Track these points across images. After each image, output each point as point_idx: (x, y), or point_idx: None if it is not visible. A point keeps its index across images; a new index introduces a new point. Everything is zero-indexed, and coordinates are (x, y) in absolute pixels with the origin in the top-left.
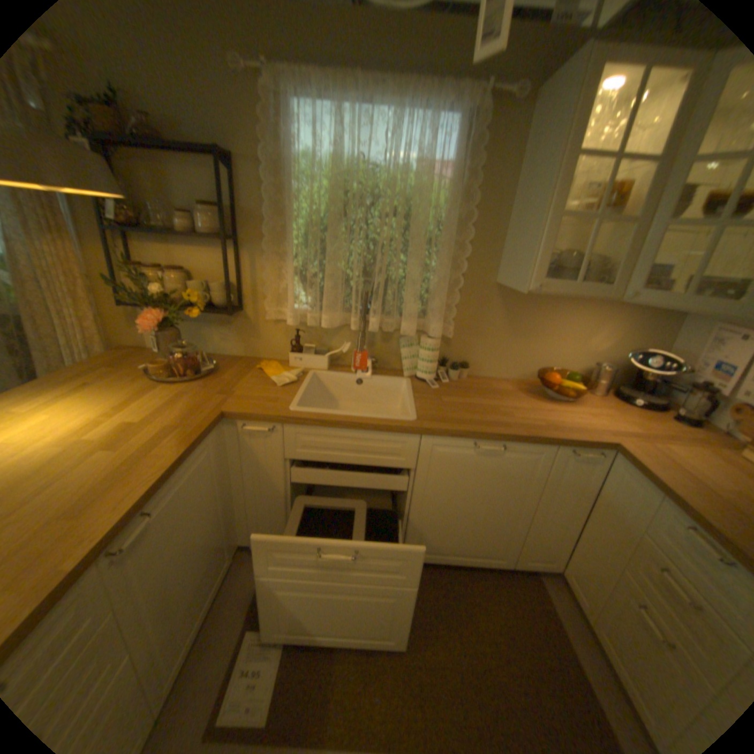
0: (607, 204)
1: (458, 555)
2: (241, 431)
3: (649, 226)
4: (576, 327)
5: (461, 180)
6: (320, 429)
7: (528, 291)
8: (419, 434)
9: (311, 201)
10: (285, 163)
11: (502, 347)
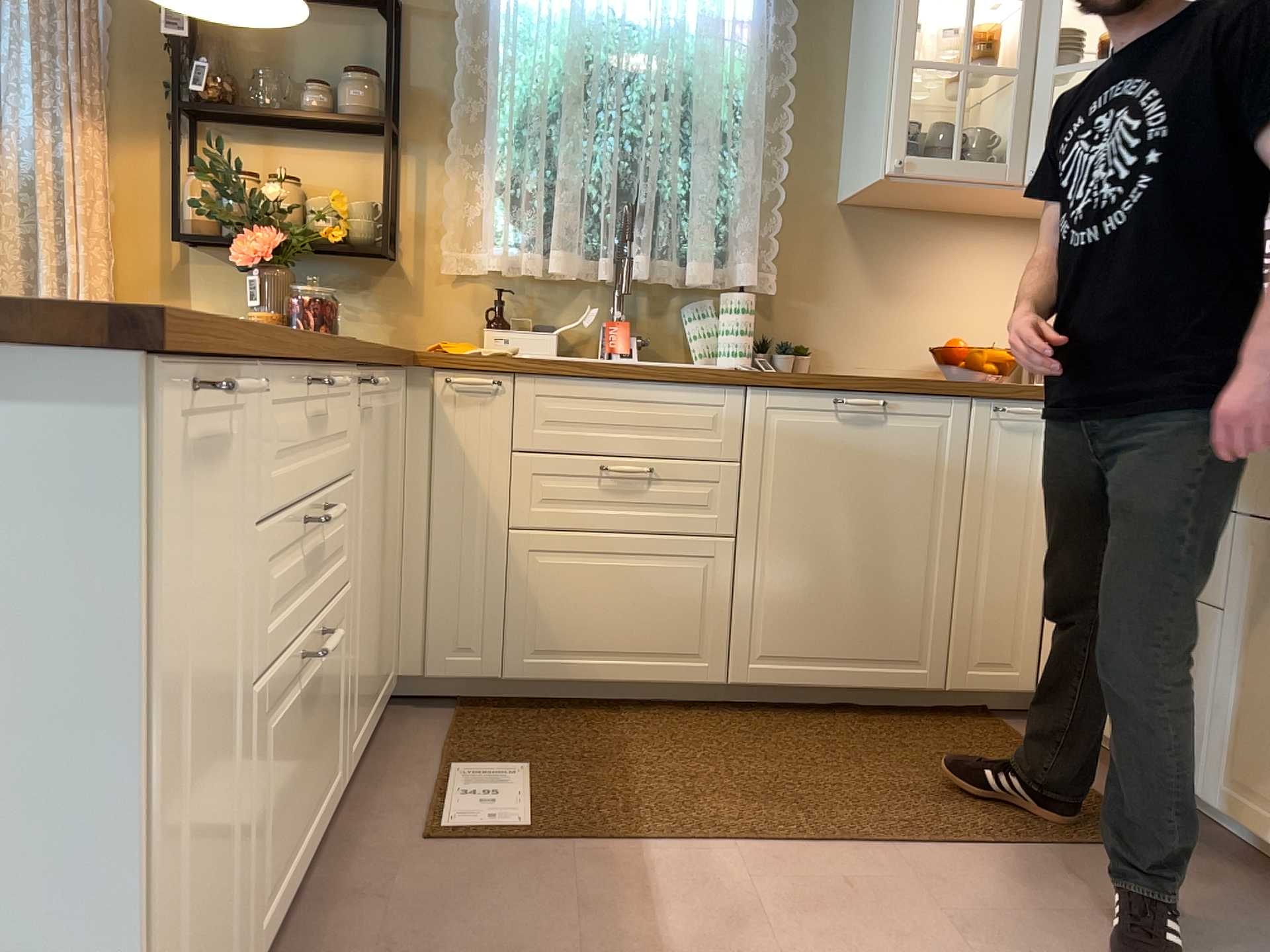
0: (973, 60)
1: (835, 660)
2: (438, 396)
3: (1033, 83)
4: (982, 278)
5: (765, 48)
6: (576, 384)
7: (884, 175)
8: (743, 383)
9: (535, 72)
10: (493, 23)
11: (864, 317)
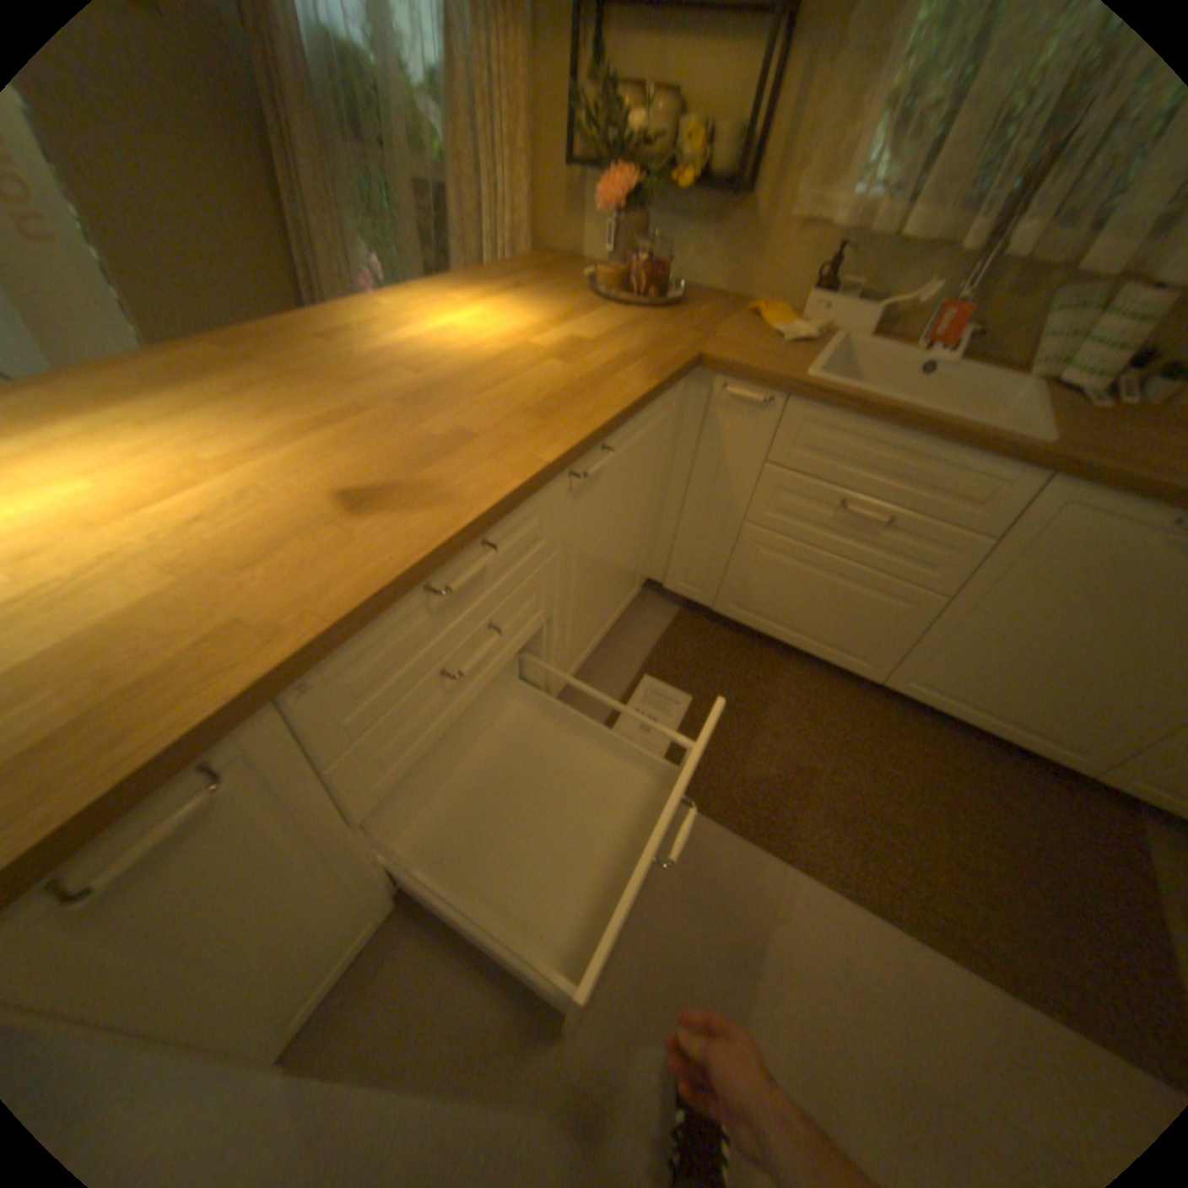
0: None
1: (994, 715)
2: (716, 397)
3: None
4: None
5: None
6: (851, 419)
7: None
8: (1054, 469)
9: None
10: None
11: None
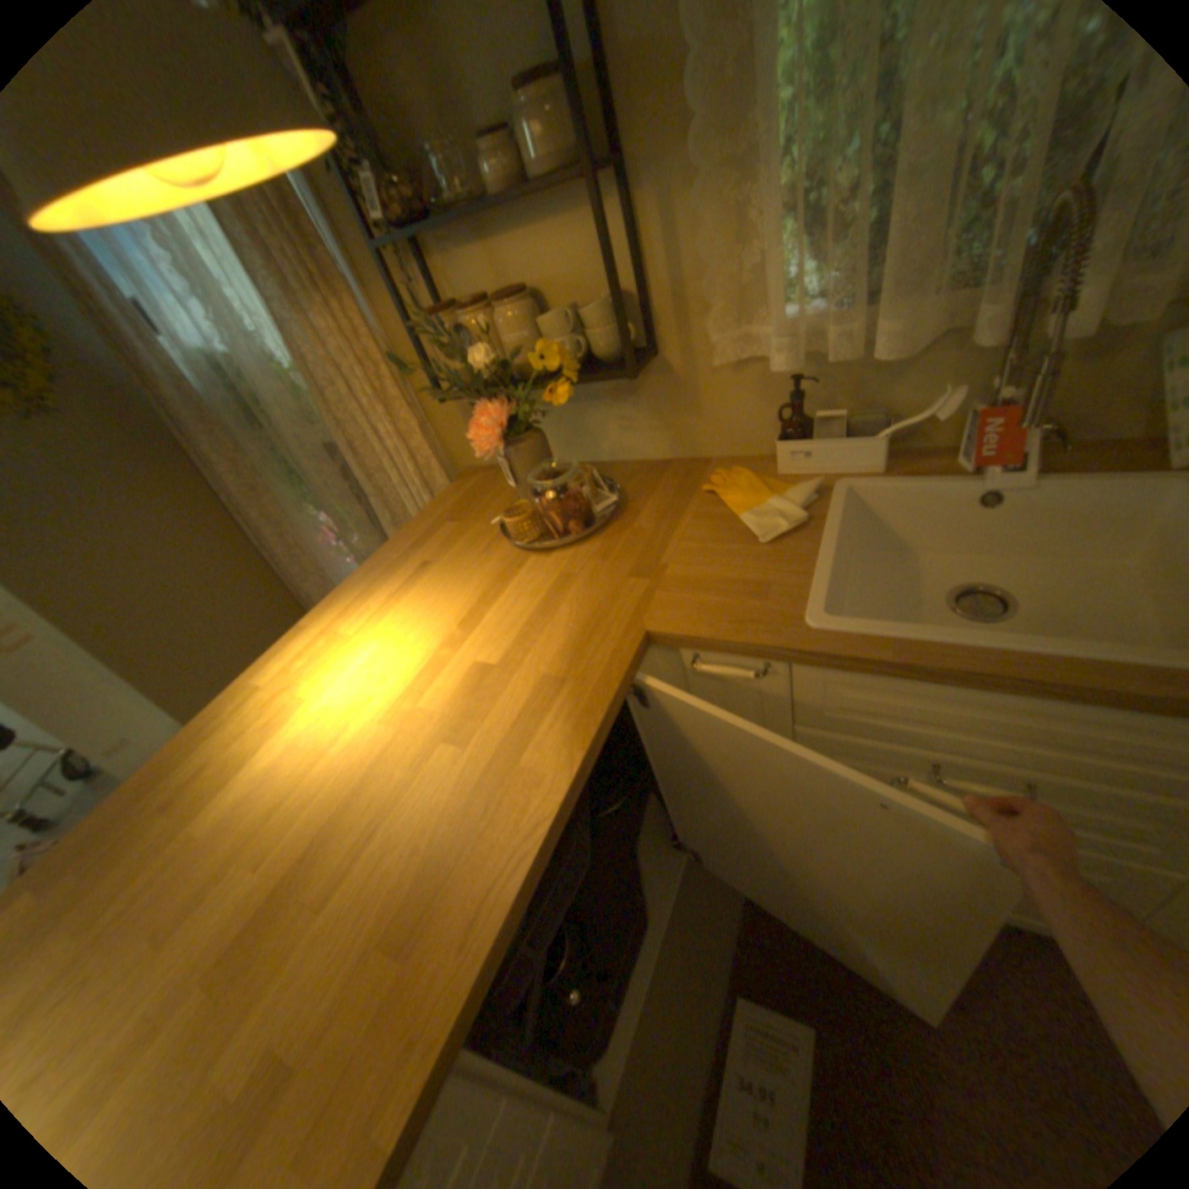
0: None
1: None
2: (691, 667)
3: None
4: None
5: None
6: (900, 680)
7: None
8: None
9: None
10: None
11: None
